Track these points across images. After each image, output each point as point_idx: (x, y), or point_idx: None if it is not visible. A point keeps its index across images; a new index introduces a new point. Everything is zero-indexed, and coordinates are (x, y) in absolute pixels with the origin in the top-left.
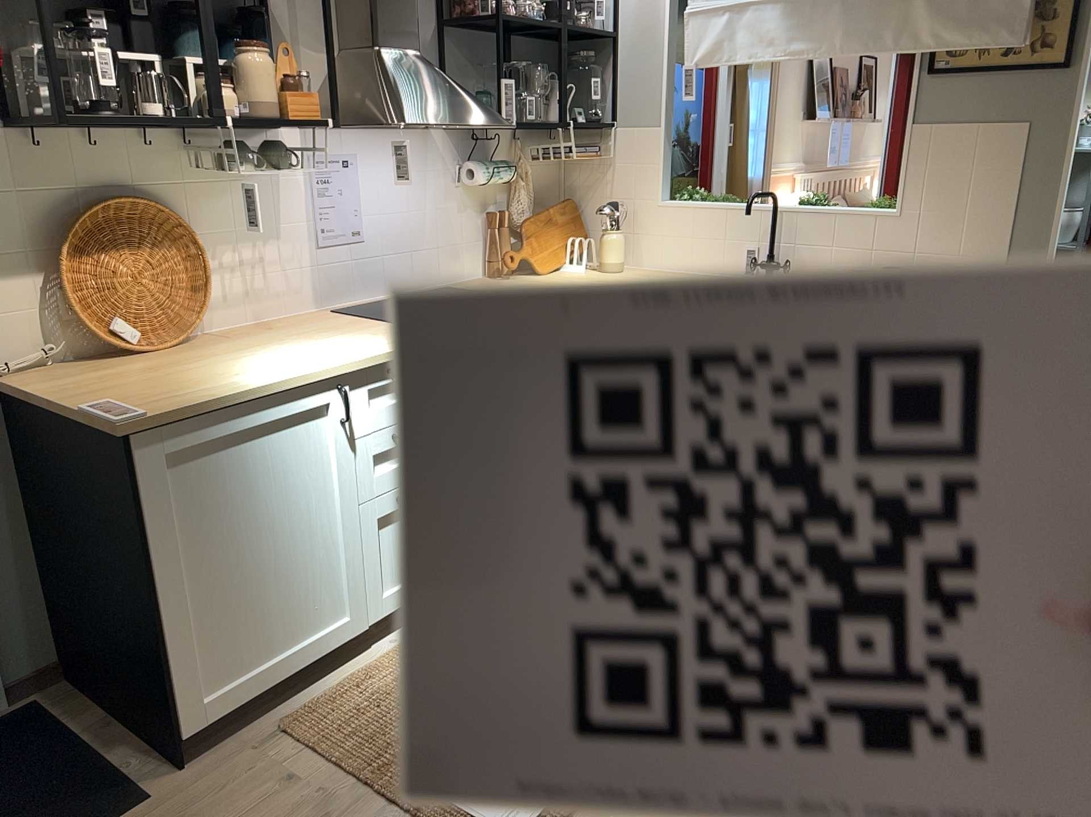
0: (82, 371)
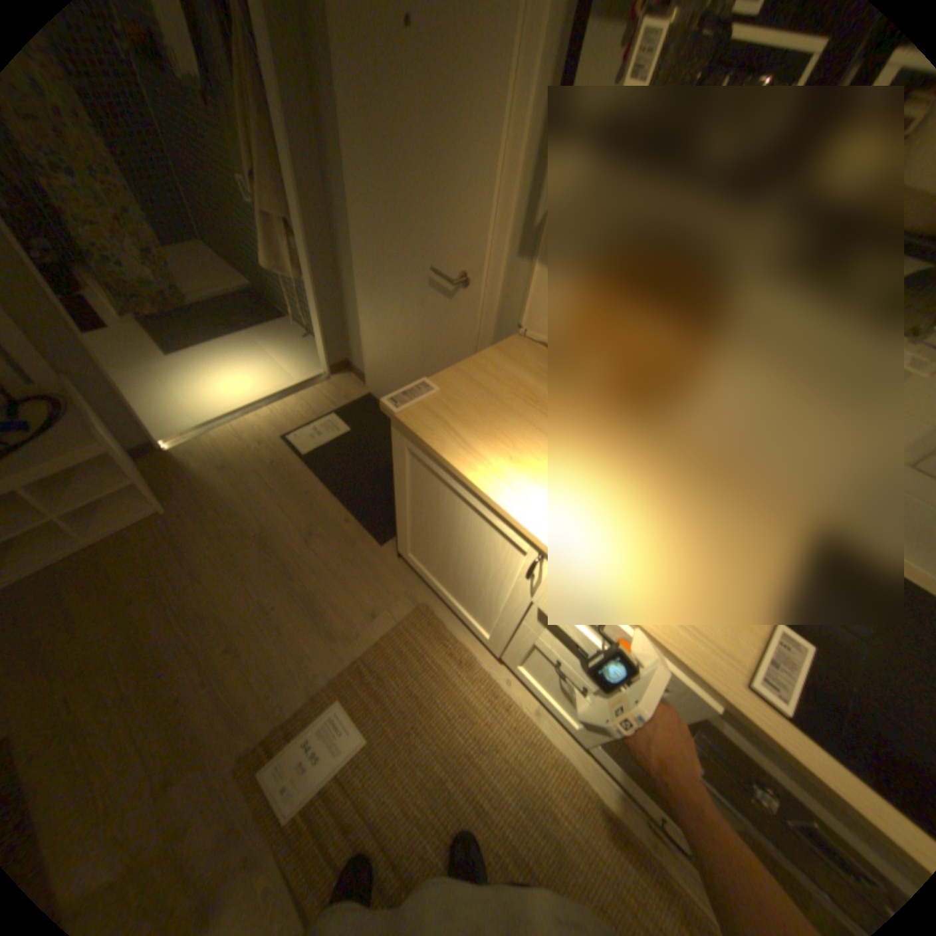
0: (538, 367)
